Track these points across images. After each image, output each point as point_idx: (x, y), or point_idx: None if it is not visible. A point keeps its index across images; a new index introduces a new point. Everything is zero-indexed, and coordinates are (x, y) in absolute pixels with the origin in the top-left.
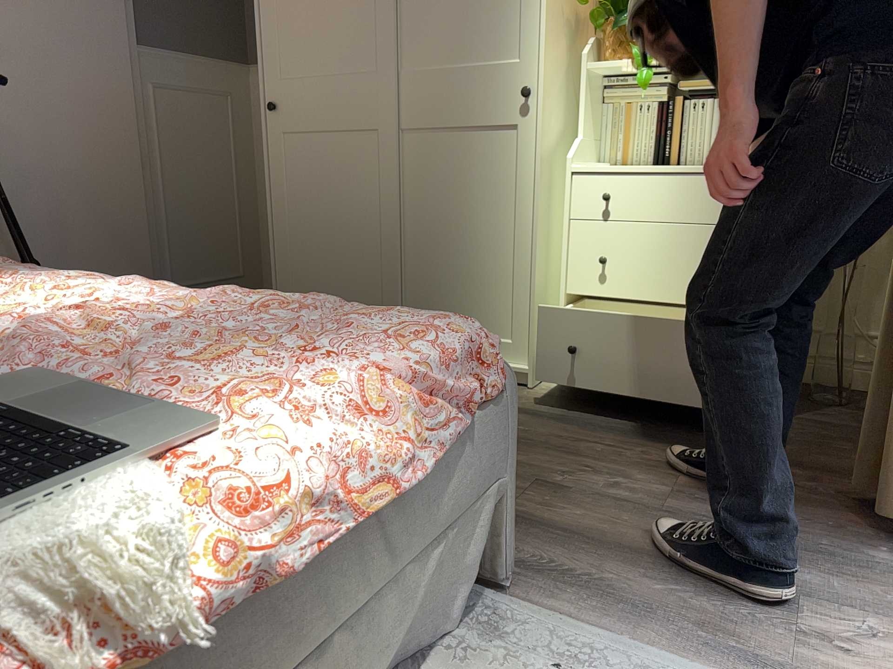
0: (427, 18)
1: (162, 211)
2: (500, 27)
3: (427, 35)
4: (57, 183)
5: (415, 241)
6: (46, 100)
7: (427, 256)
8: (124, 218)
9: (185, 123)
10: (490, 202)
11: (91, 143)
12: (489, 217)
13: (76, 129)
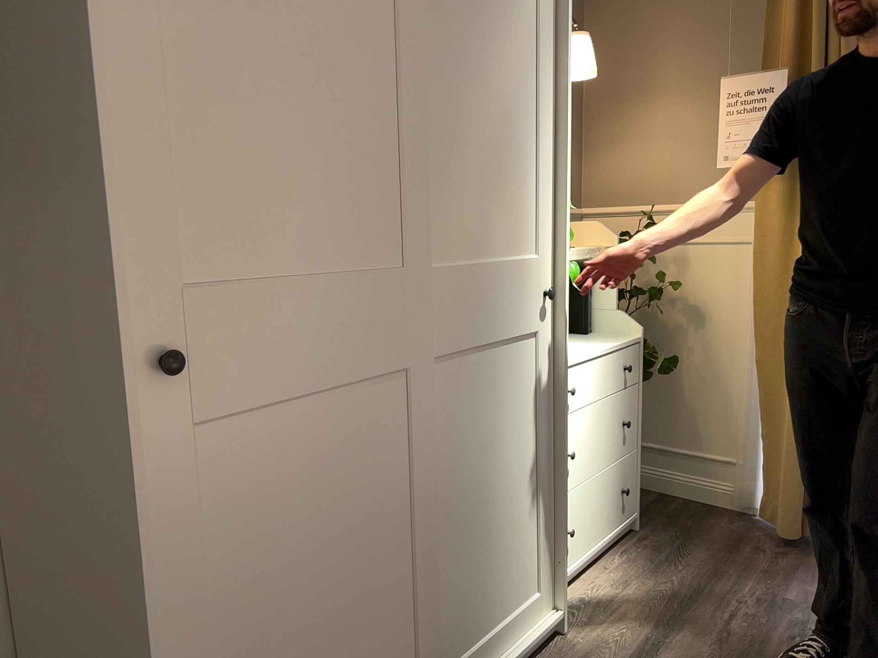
0: (454, 192)
1: None
2: (521, 217)
3: (455, 215)
4: None
5: (445, 525)
6: None
7: (459, 537)
8: None
9: None
10: (516, 430)
11: None
12: (516, 449)
13: None
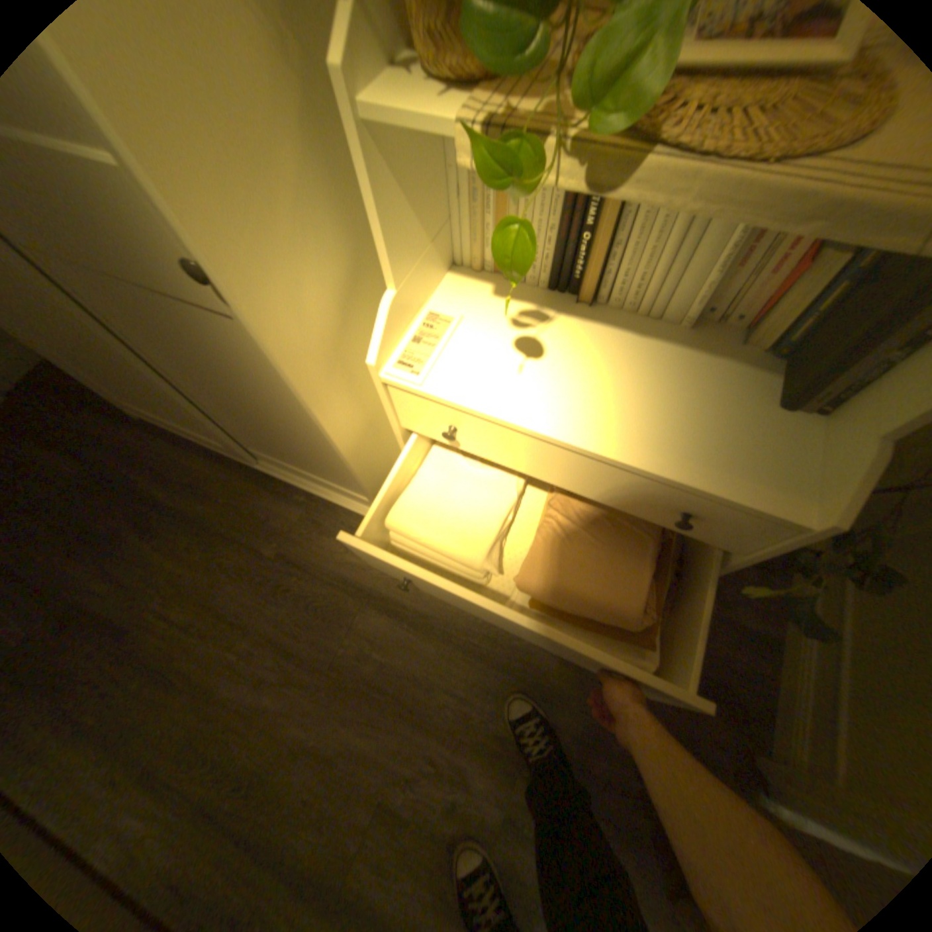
0: None
1: None
2: None
3: None
4: None
5: (198, 394)
6: None
7: (226, 411)
8: None
9: None
10: (266, 396)
11: None
12: (277, 410)
13: None
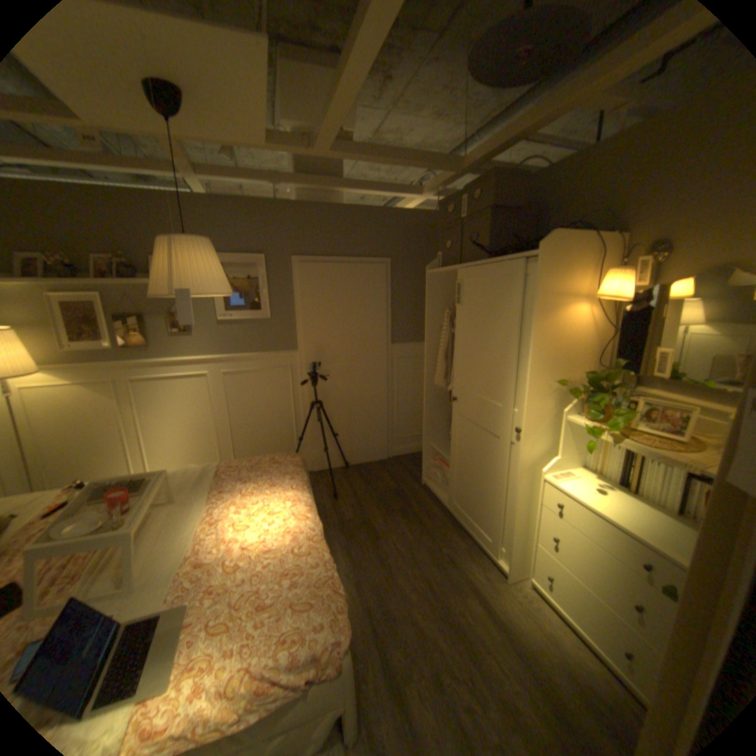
0: (482, 370)
1: (394, 408)
2: (511, 389)
3: (481, 378)
4: (350, 402)
5: (470, 472)
6: (349, 372)
7: (474, 482)
8: (375, 413)
9: (409, 371)
10: (500, 474)
11: (365, 386)
12: (499, 481)
13: (360, 381)
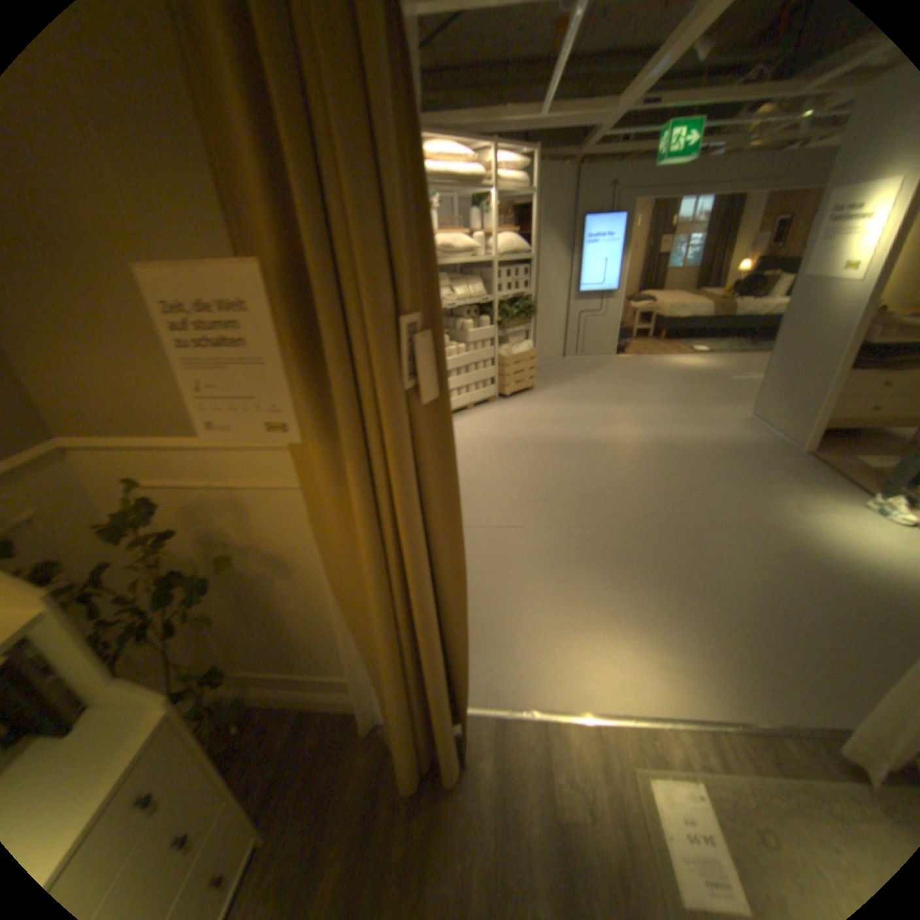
0: None
1: None
2: None
3: None
4: None
5: None
6: None
7: None
8: None
9: None
10: None
11: None
12: None
13: None
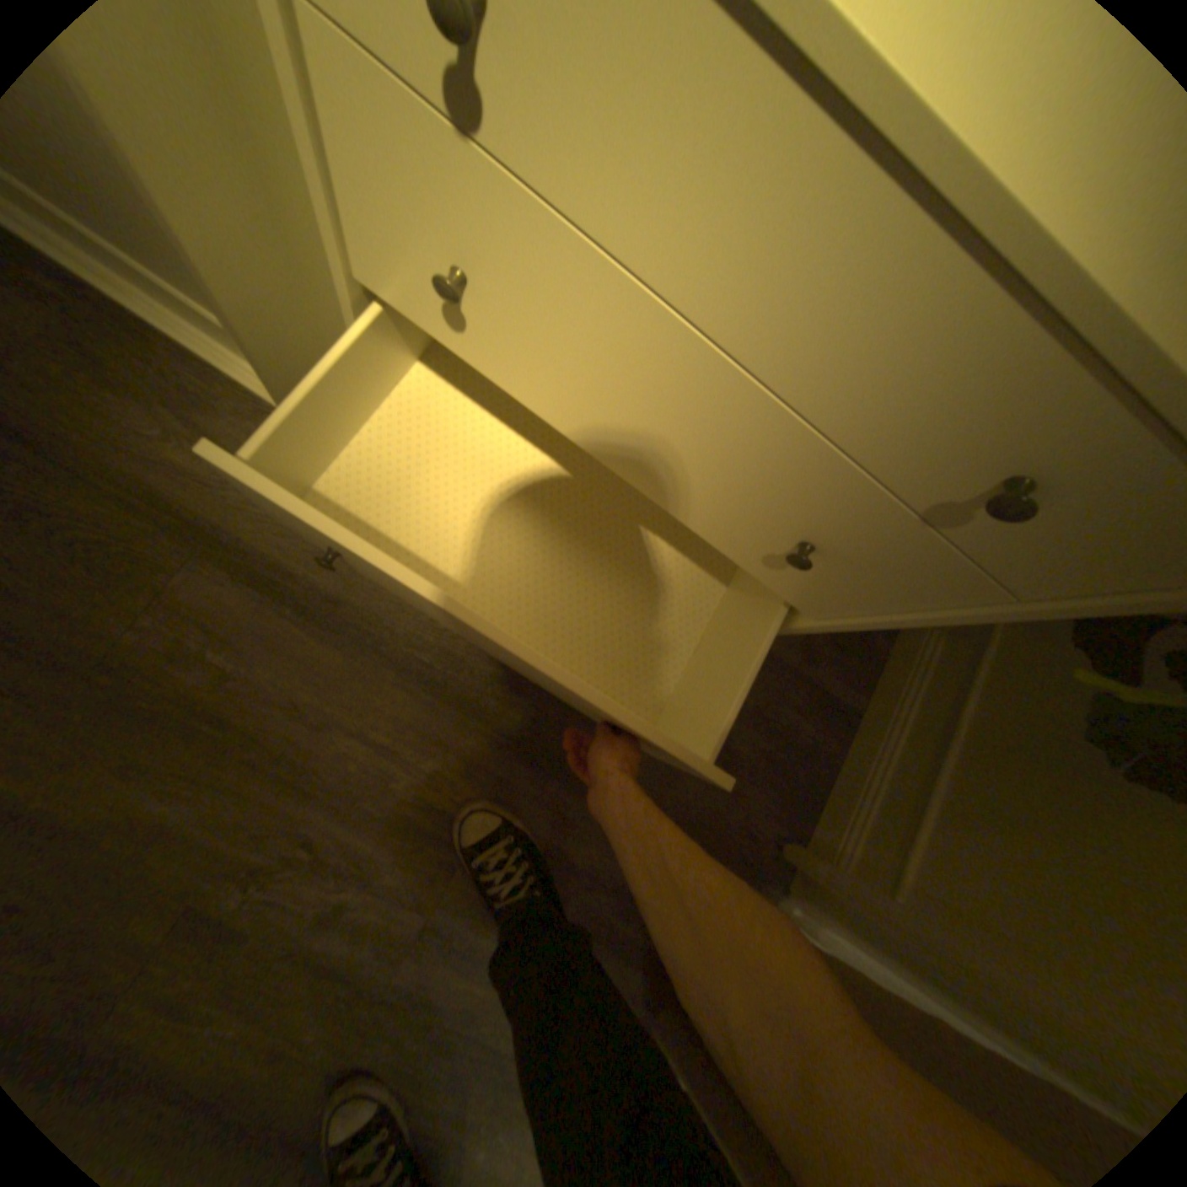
0: None
1: None
2: None
3: None
4: None
5: None
6: None
7: None
8: None
9: None
10: None
11: None
12: None
13: None
